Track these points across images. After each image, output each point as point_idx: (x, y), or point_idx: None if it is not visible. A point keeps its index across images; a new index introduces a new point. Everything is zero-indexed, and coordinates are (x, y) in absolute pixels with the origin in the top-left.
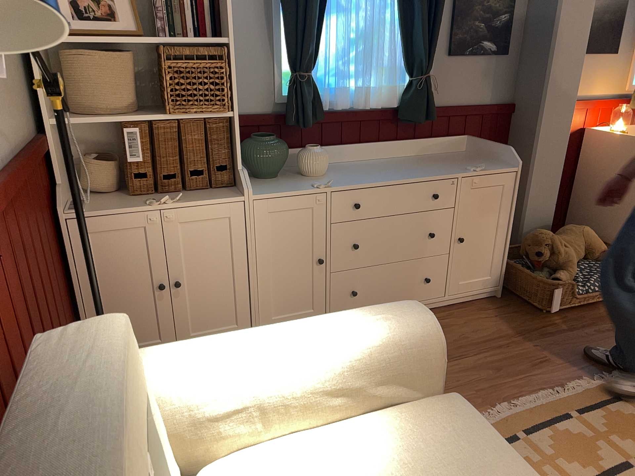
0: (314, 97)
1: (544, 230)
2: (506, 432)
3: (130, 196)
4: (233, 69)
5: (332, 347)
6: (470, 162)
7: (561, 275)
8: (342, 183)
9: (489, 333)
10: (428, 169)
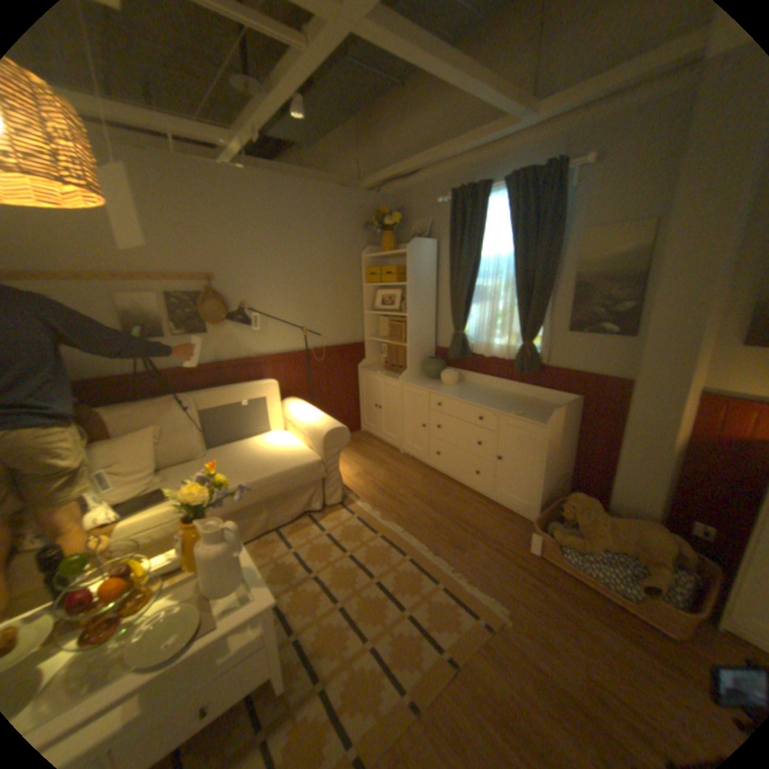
0: (460, 344)
1: (592, 501)
2: (379, 531)
3: (384, 369)
4: (407, 327)
5: (309, 420)
6: (540, 412)
7: (569, 540)
8: (440, 391)
9: (476, 523)
10: (497, 403)
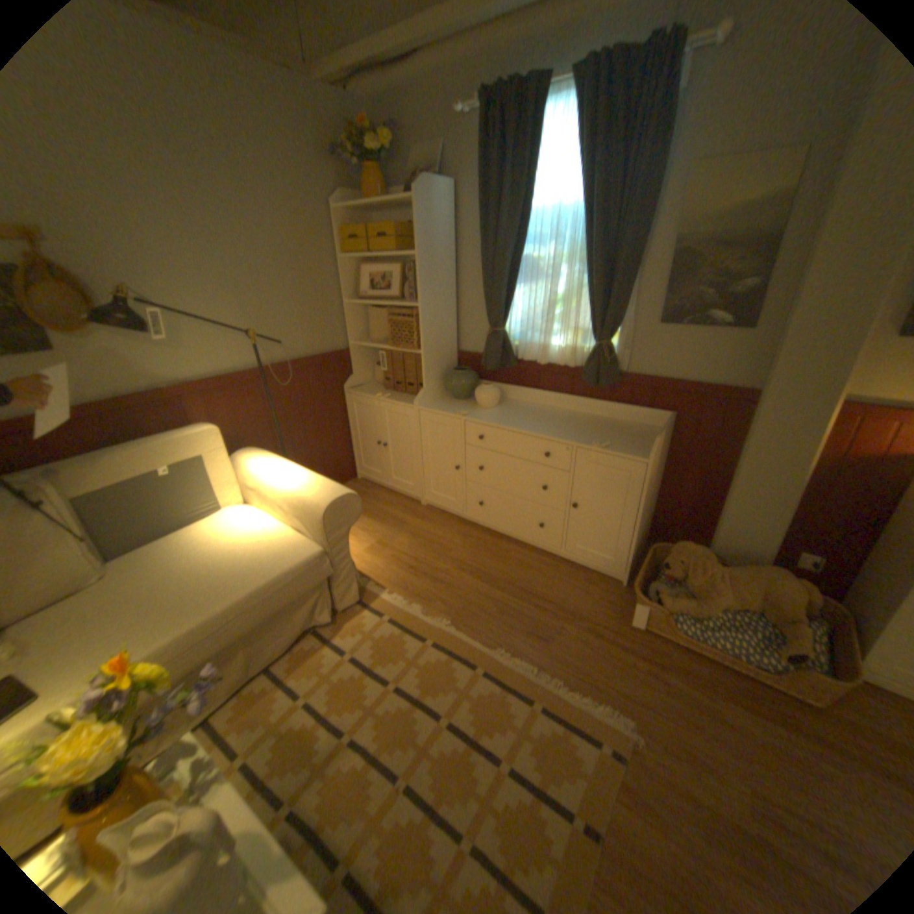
0: (500, 347)
1: (703, 550)
2: (426, 635)
3: (384, 389)
4: (421, 324)
5: (288, 487)
6: (628, 439)
7: (681, 604)
8: (480, 417)
9: (552, 595)
10: (566, 431)
